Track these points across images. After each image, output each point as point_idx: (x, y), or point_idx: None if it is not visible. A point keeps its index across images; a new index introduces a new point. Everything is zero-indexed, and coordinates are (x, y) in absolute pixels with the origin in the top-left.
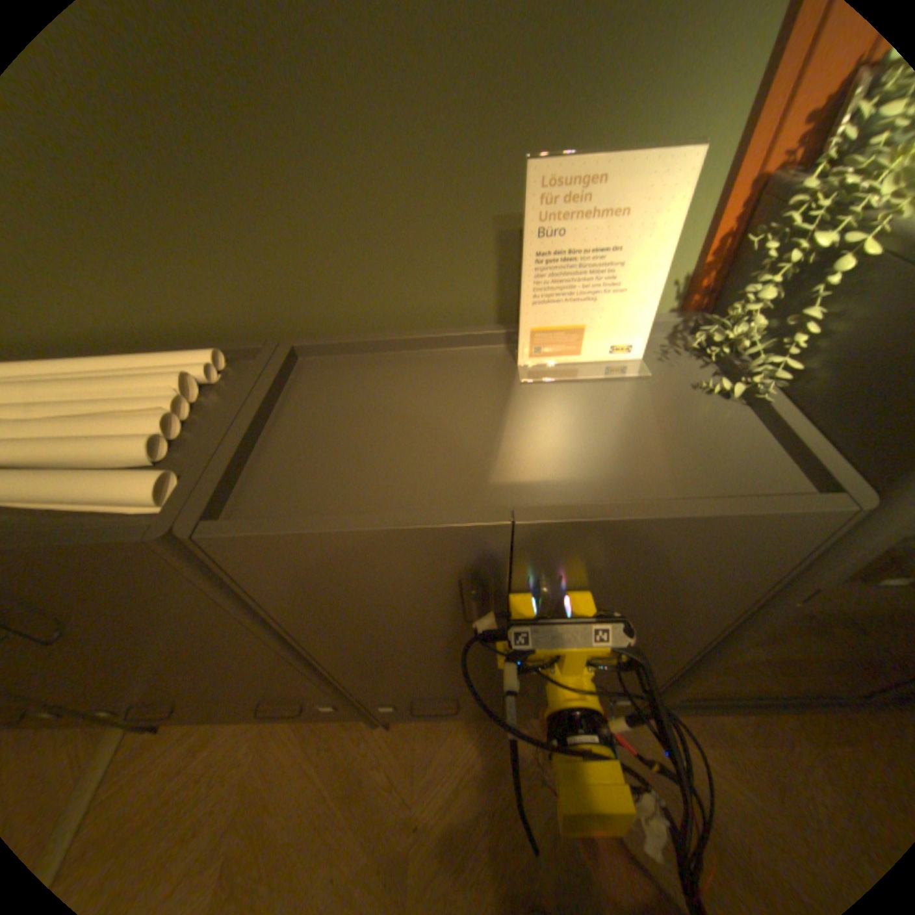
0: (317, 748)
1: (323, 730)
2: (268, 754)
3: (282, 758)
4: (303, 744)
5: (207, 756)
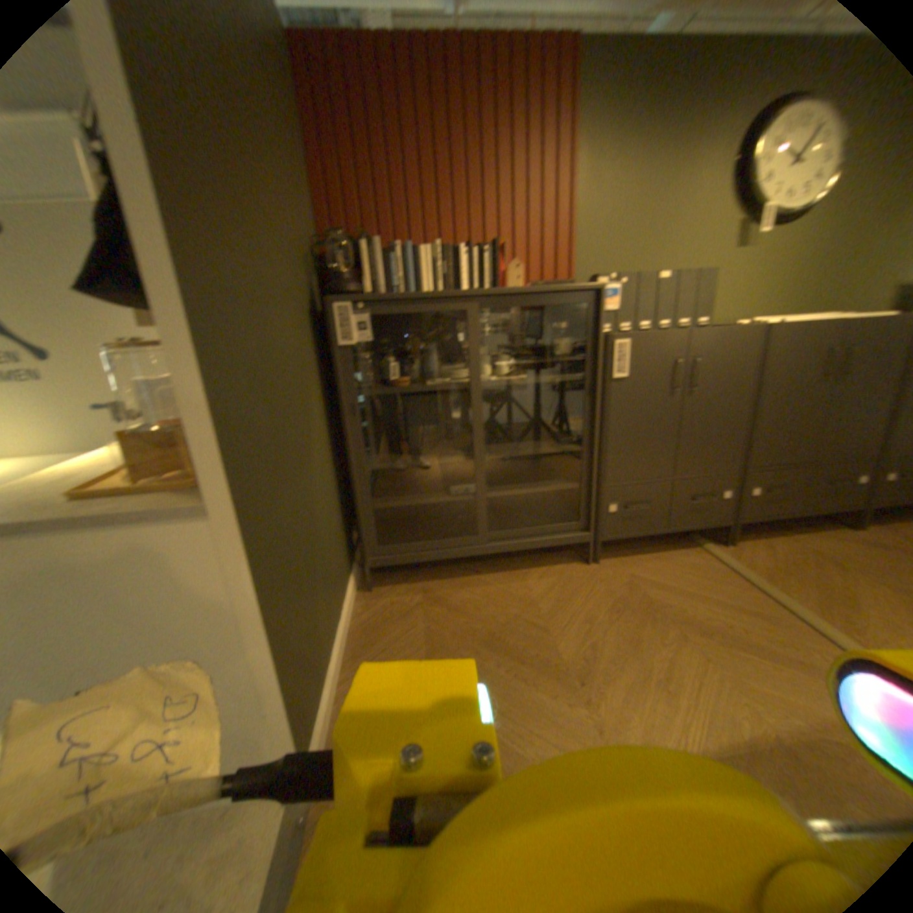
0: (838, 540)
1: (831, 536)
2: (815, 545)
3: (825, 545)
4: (828, 540)
5: (781, 549)
